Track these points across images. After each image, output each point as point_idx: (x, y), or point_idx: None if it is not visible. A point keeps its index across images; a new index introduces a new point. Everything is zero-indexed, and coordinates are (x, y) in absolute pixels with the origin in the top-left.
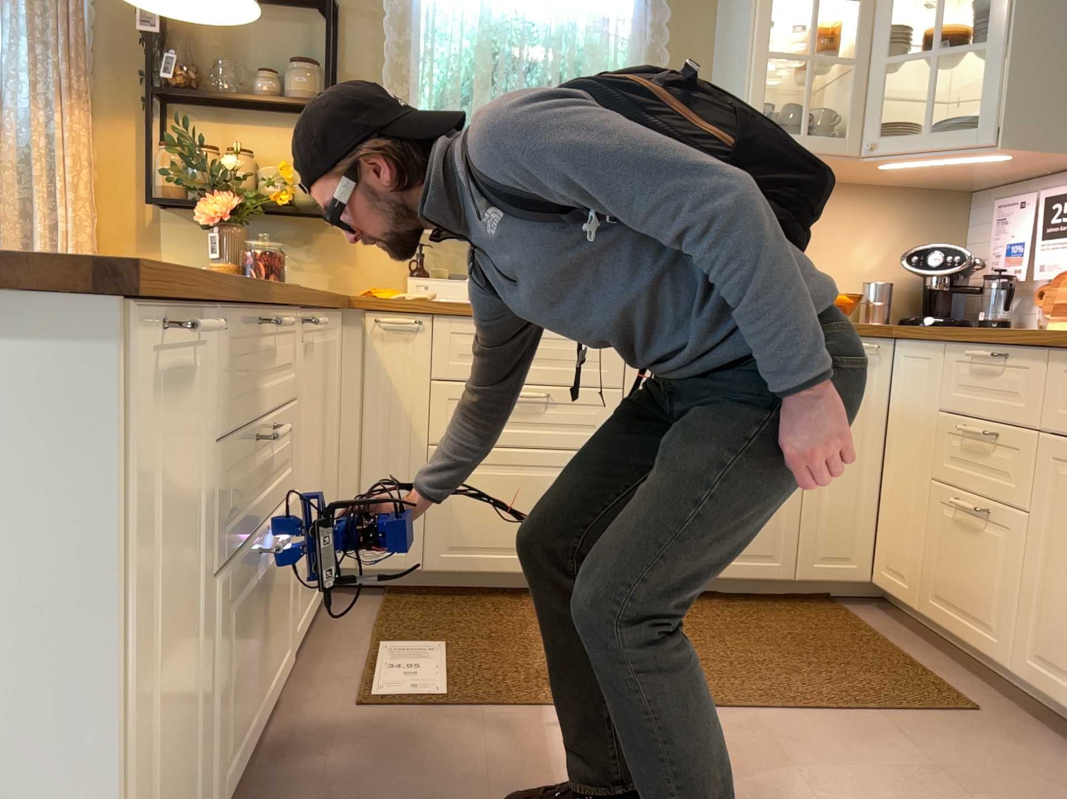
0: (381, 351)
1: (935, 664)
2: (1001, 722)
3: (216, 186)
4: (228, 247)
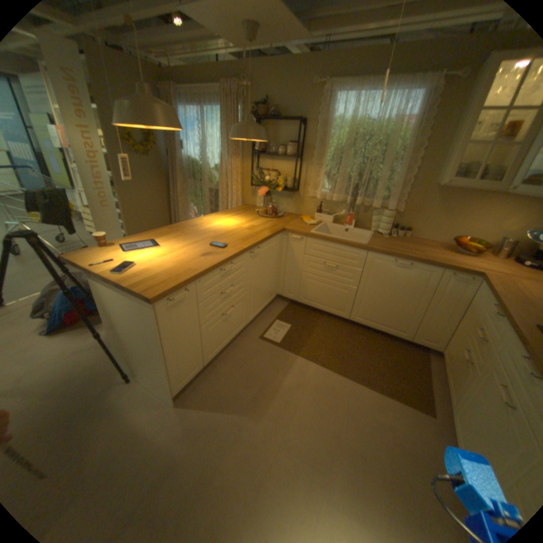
0: (292, 244)
1: (441, 393)
2: (440, 426)
3: (263, 184)
4: (265, 202)
